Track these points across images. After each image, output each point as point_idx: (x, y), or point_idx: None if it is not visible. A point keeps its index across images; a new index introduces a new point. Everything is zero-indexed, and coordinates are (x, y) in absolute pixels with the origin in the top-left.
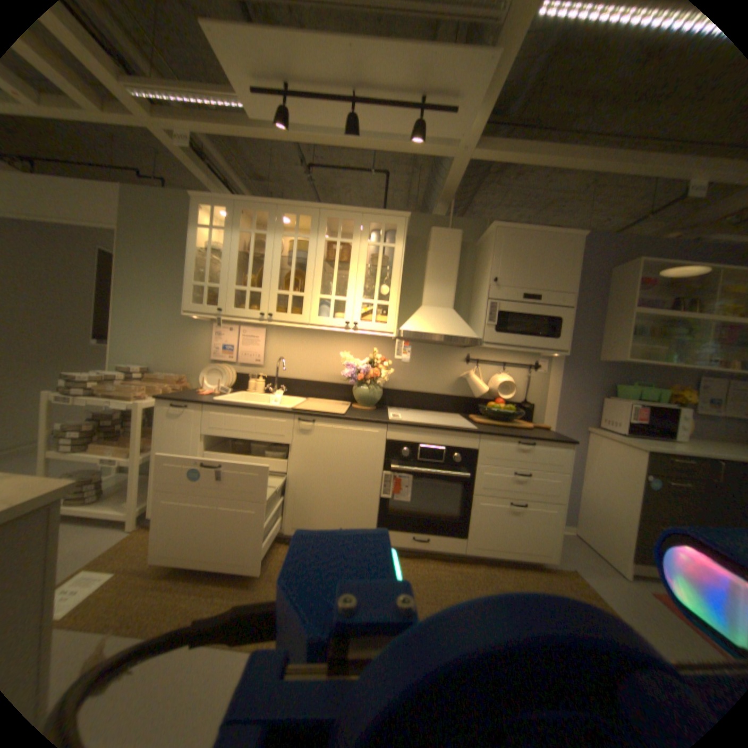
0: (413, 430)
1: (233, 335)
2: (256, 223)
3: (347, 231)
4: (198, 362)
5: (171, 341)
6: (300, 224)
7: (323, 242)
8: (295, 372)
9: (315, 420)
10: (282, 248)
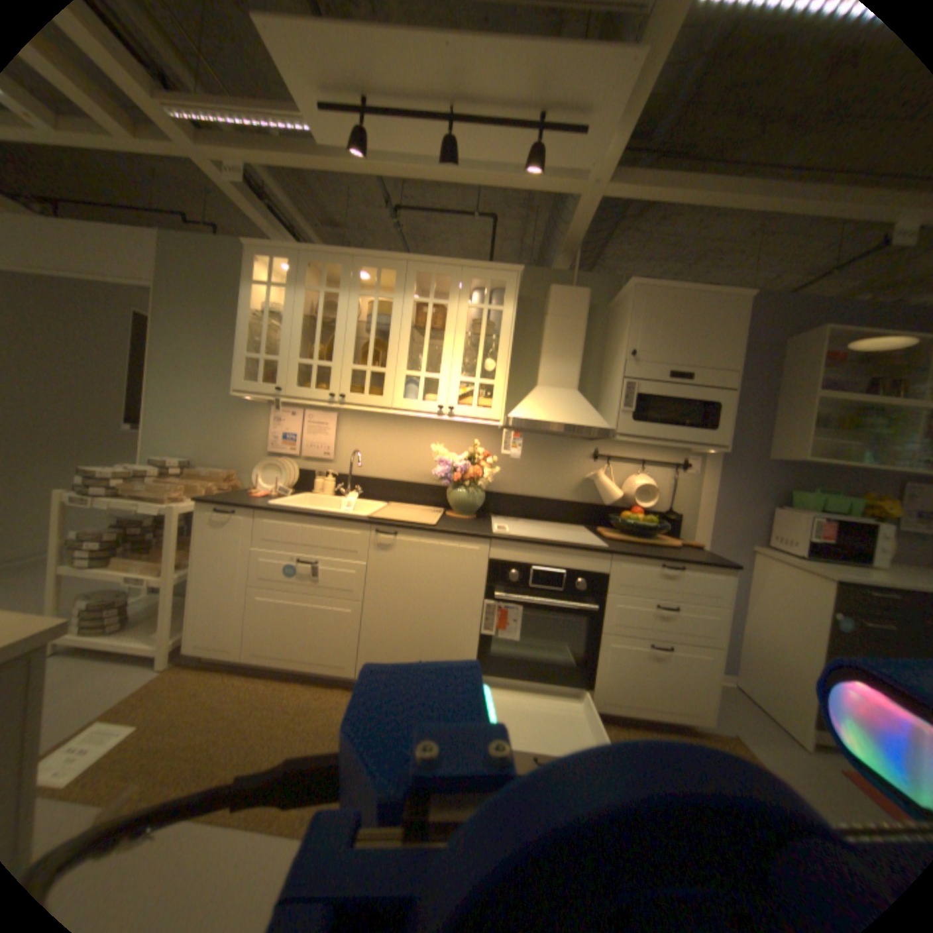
0: (524, 548)
1: (296, 422)
2: (327, 280)
3: (442, 290)
4: (252, 455)
5: (218, 428)
6: (382, 282)
7: (411, 304)
8: (373, 469)
9: (397, 532)
10: (359, 311)
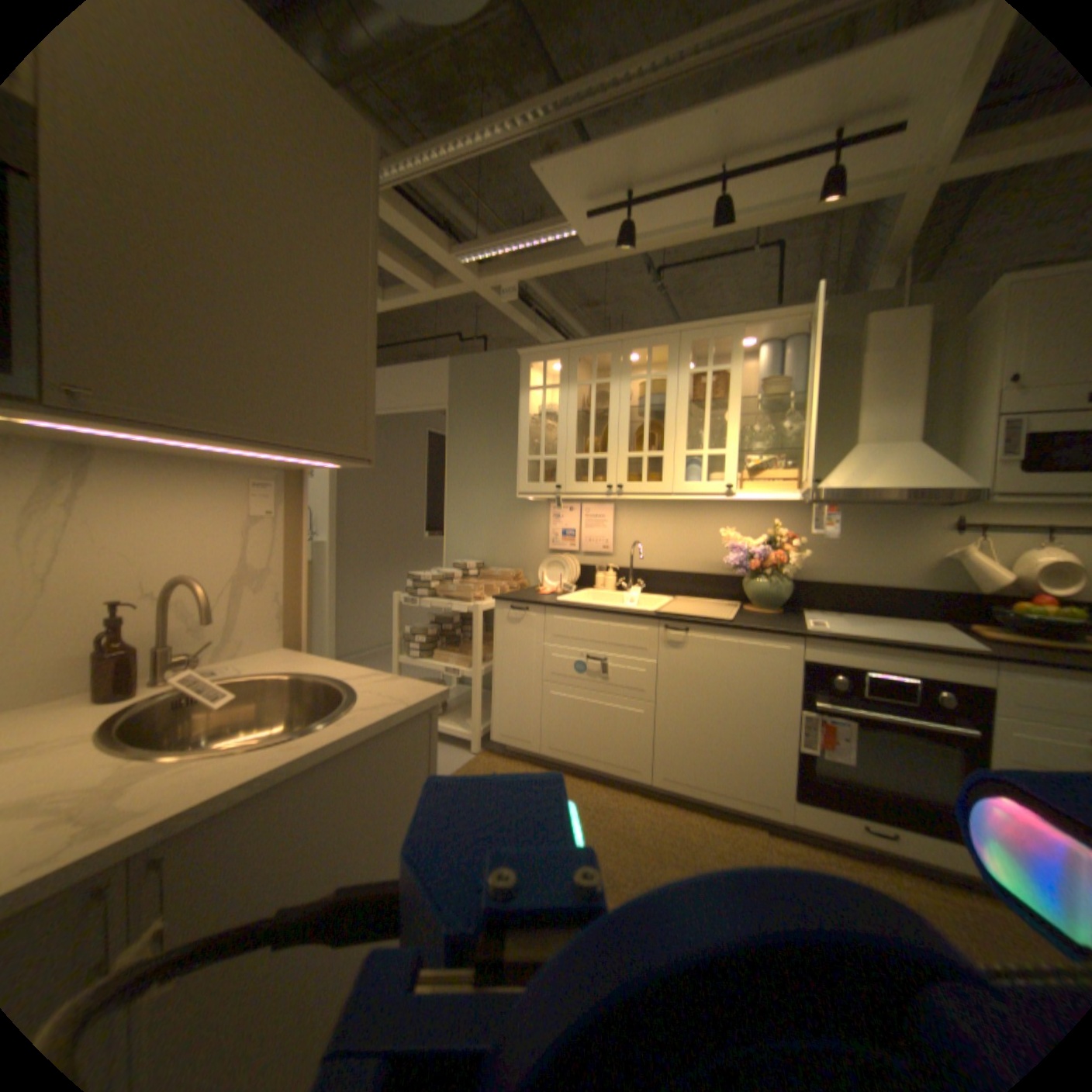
0: (854, 649)
1: (573, 516)
2: (595, 368)
3: (721, 351)
4: (535, 552)
5: (504, 529)
6: (652, 357)
7: (685, 375)
8: (655, 560)
9: (688, 628)
10: (629, 393)
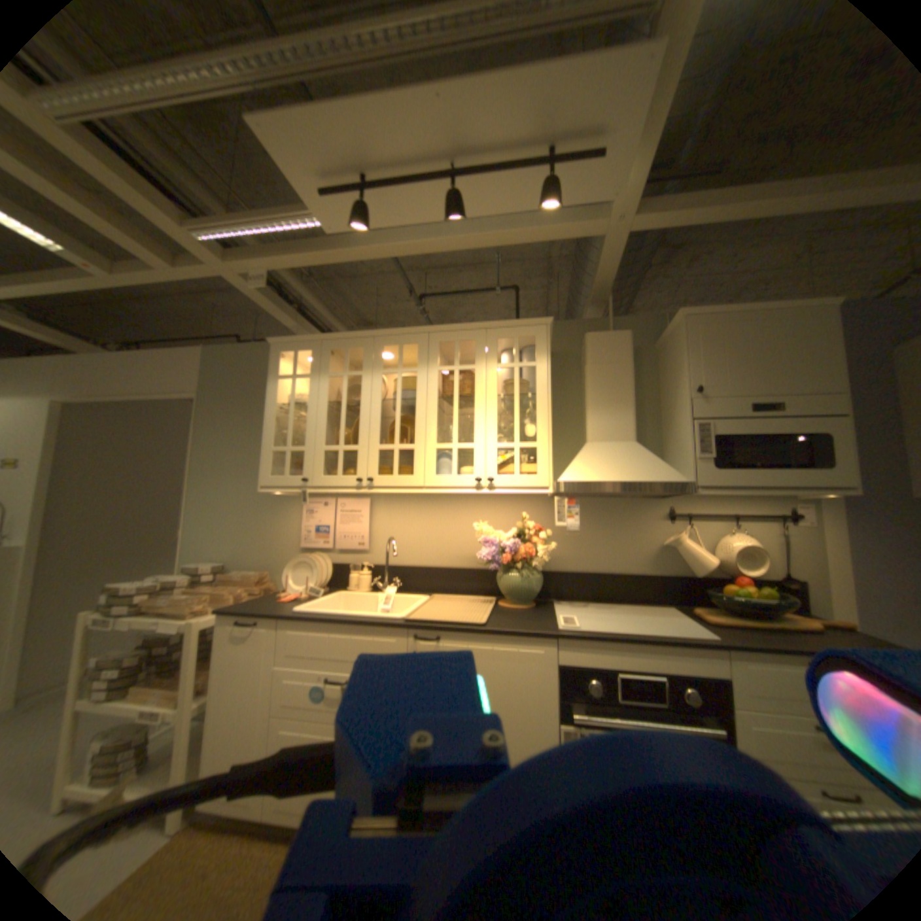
0: (605, 647)
1: (330, 511)
2: (354, 365)
3: (469, 357)
4: (287, 551)
5: (254, 526)
6: (407, 358)
7: (437, 375)
8: (413, 556)
9: (441, 636)
10: (388, 391)
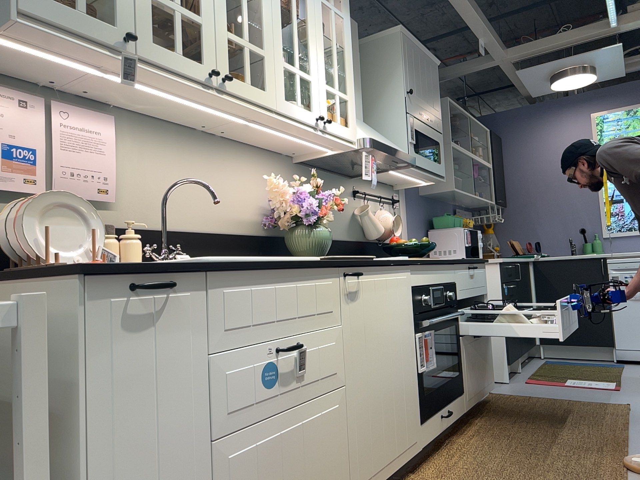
0: (426, 269)
1: (33, 121)
2: None
3: None
4: None
5: None
6: None
7: None
8: (176, 217)
9: (360, 272)
10: None
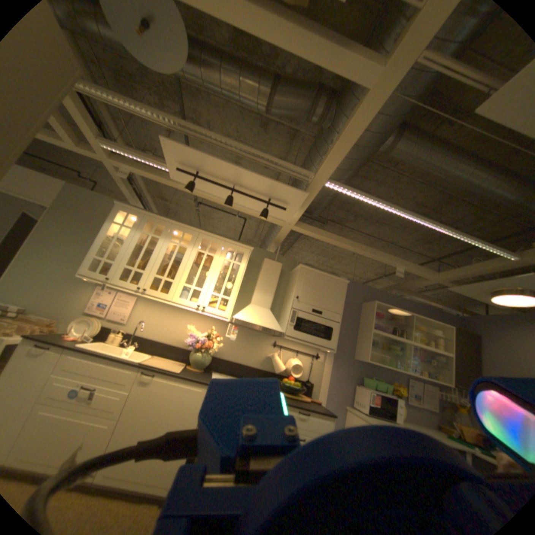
0: None
1: (109, 298)
2: (154, 229)
3: (212, 248)
4: (72, 313)
5: (55, 293)
6: (183, 237)
7: (195, 251)
8: (149, 334)
9: (154, 376)
10: (167, 248)
